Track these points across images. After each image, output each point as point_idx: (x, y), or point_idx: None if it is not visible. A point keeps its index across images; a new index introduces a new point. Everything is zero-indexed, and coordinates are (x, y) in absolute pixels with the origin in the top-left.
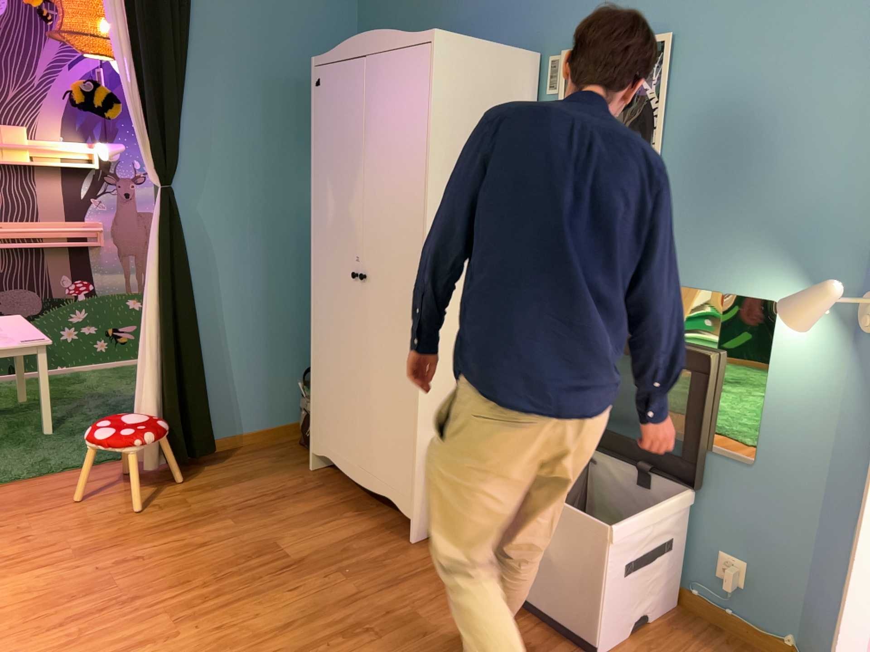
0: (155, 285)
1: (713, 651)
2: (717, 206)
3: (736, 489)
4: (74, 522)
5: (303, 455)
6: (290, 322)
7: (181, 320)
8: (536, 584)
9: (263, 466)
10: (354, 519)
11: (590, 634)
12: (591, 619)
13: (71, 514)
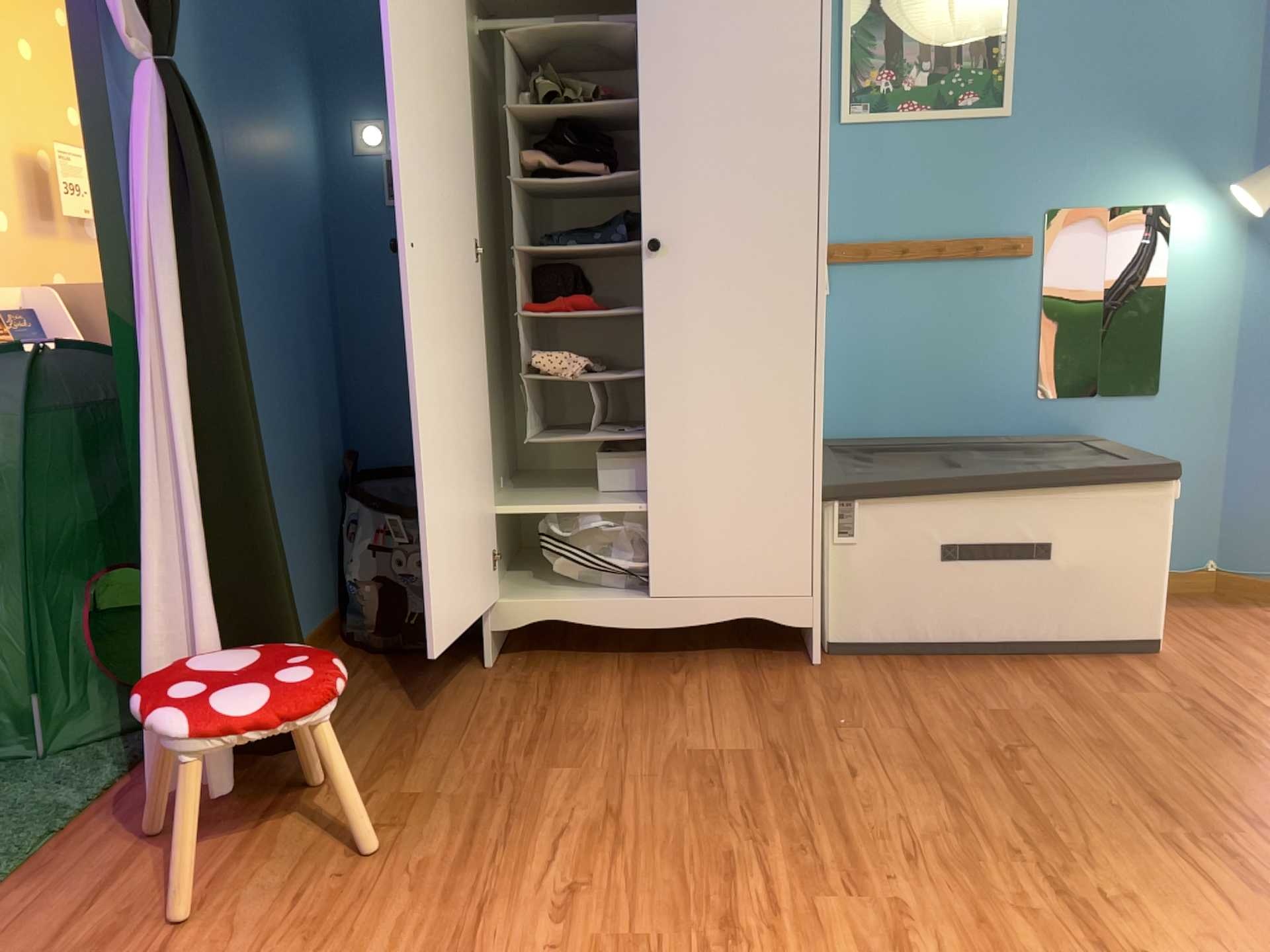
0: (170, 317)
1: (1176, 608)
2: (1091, 104)
3: (1140, 429)
4: (272, 943)
5: (423, 658)
6: (296, 411)
7: (245, 399)
8: (1056, 609)
9: (394, 696)
10: (694, 680)
11: (1148, 629)
12: (1150, 608)
13: (224, 941)
